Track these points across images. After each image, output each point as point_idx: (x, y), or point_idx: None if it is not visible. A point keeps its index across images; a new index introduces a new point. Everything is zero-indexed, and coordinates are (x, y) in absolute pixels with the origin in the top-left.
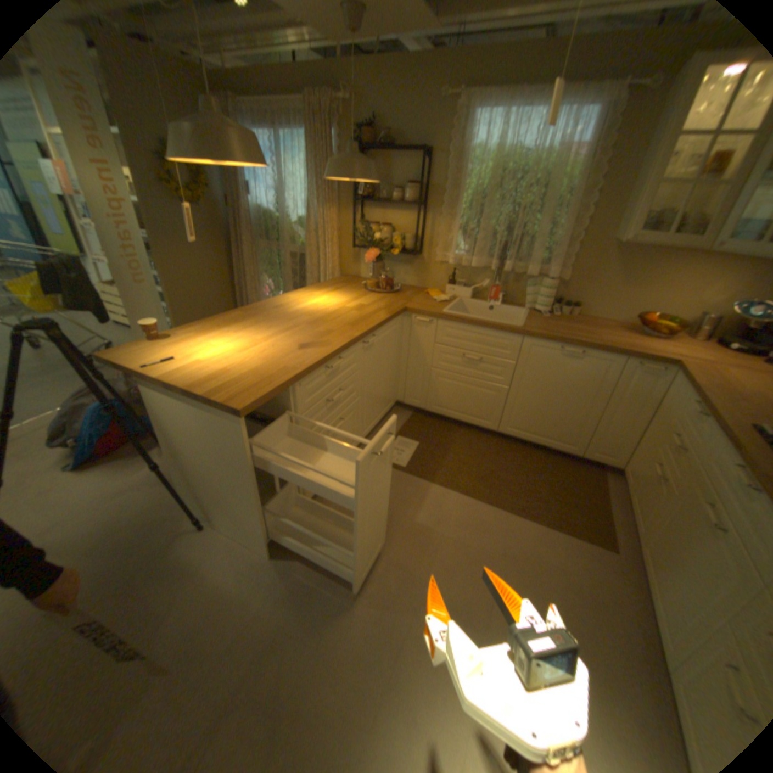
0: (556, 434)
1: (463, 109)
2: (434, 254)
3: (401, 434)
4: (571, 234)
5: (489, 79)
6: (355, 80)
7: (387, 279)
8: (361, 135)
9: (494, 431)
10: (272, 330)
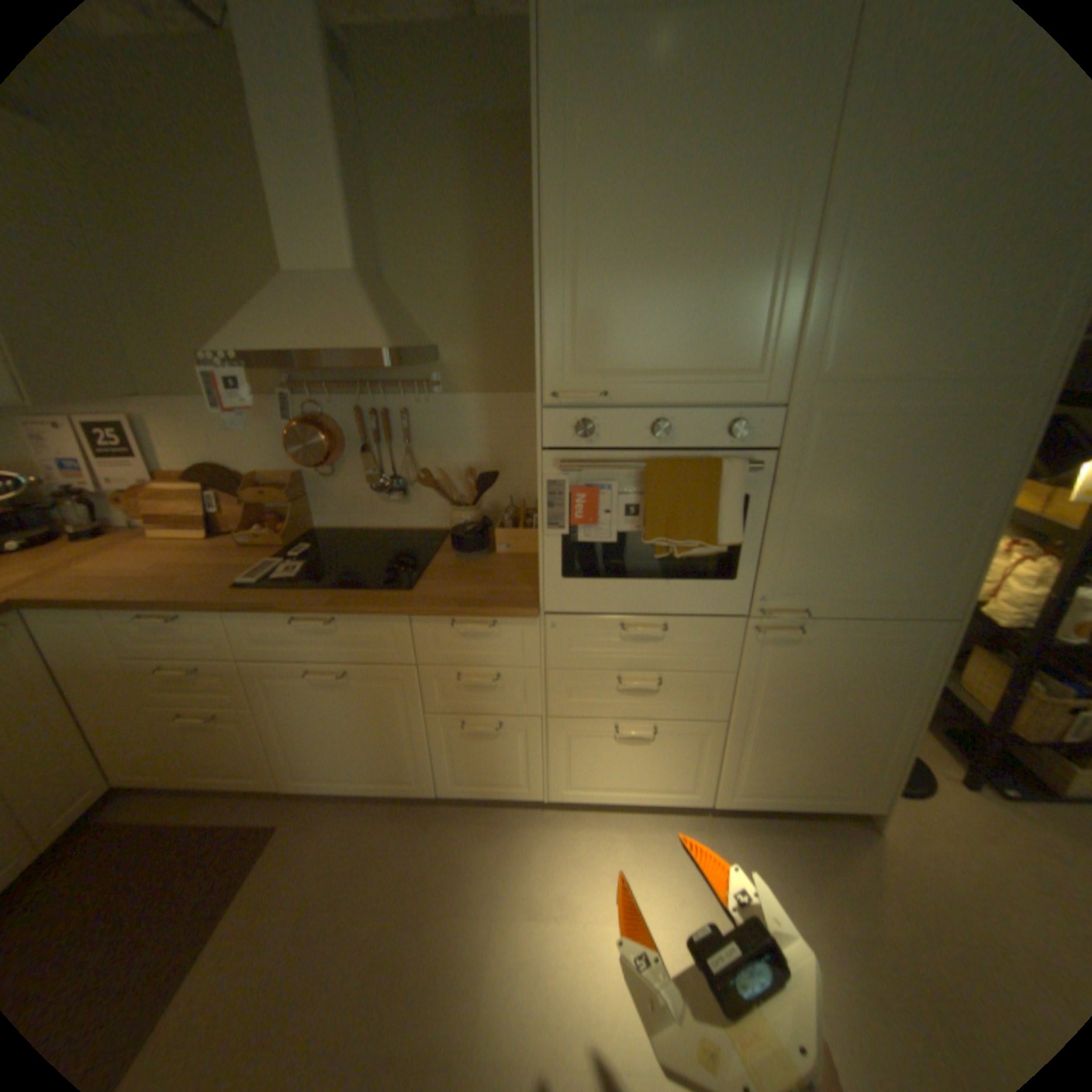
0: None
1: None
2: None
3: None
4: None
5: None
6: None
7: None
8: None
9: None
10: None
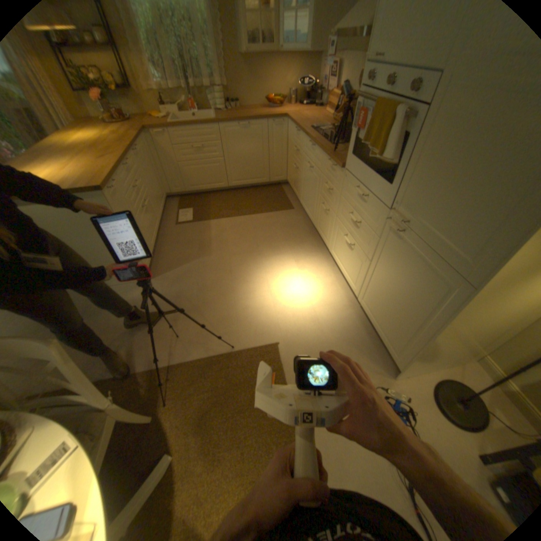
0: (254, 175)
1: None
2: (139, 85)
3: (180, 209)
4: (216, 54)
5: None
6: None
7: (117, 110)
8: None
9: (226, 187)
10: (67, 156)
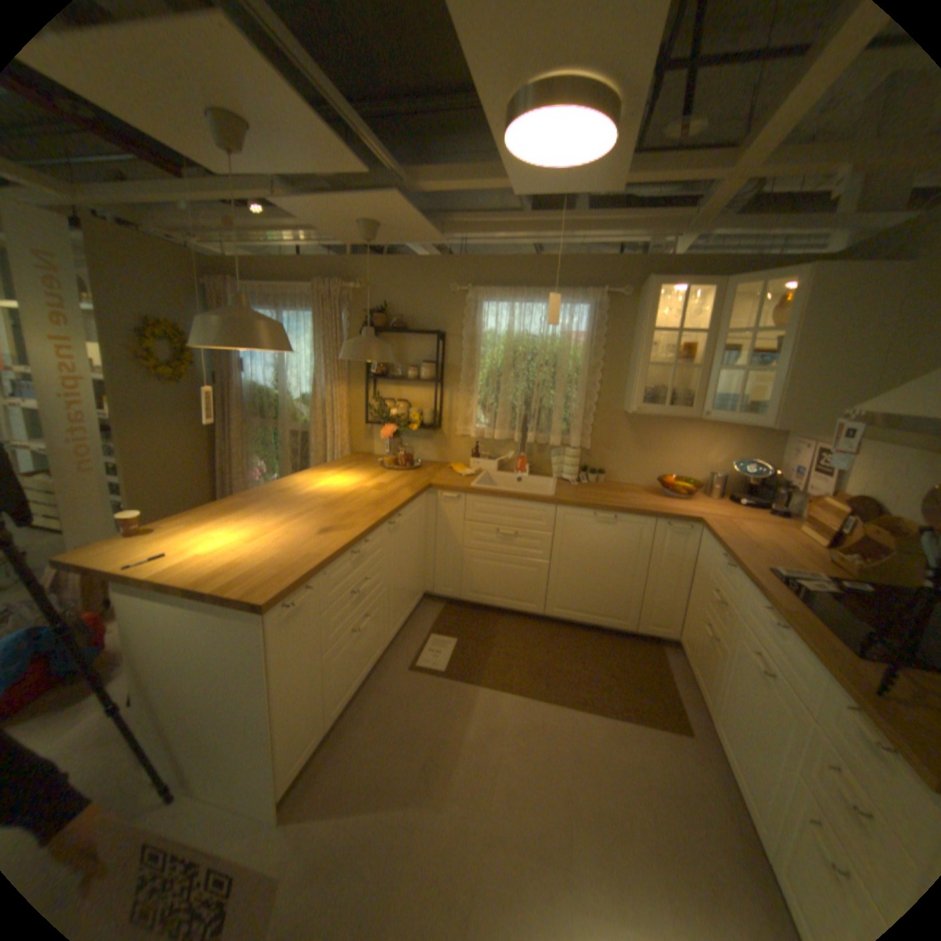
0: (605, 609)
1: (472, 302)
2: (455, 428)
3: (435, 632)
4: (584, 407)
5: (493, 281)
6: (366, 274)
7: (407, 454)
8: (373, 320)
9: (541, 614)
10: (283, 516)
